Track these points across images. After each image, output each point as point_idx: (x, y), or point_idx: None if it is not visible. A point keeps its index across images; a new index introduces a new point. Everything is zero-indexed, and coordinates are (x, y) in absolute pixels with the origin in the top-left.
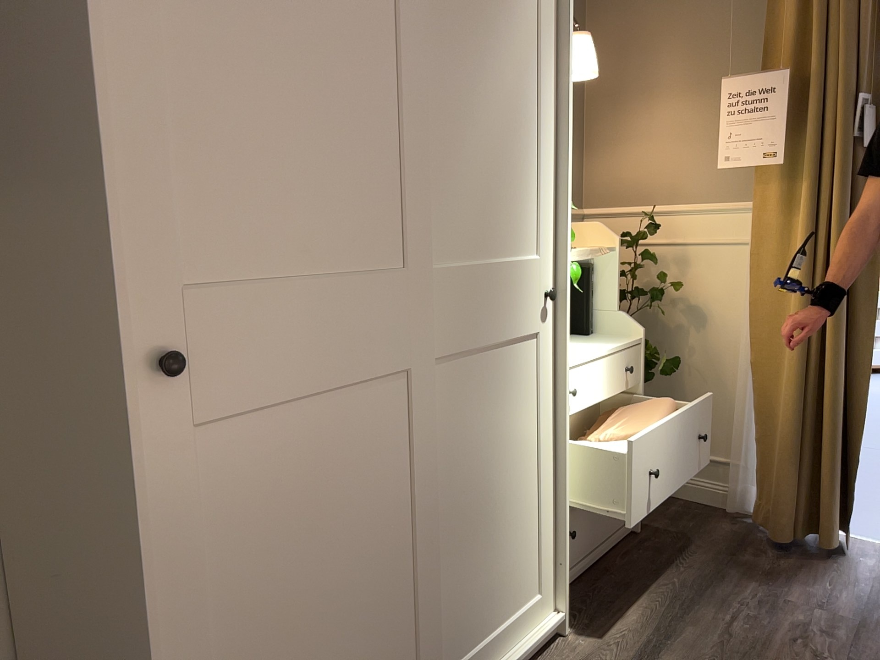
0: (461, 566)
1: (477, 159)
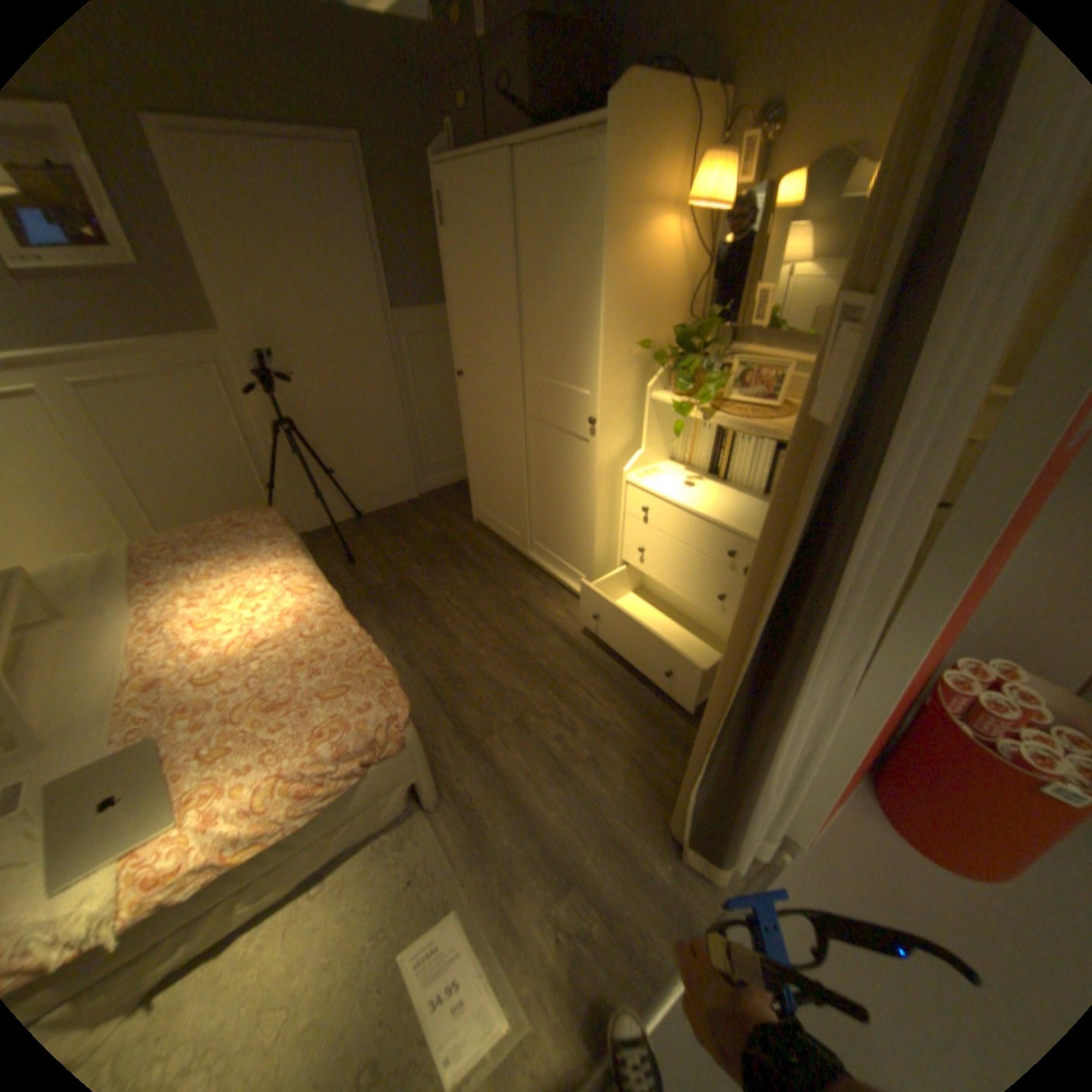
0: (543, 513)
1: (549, 327)
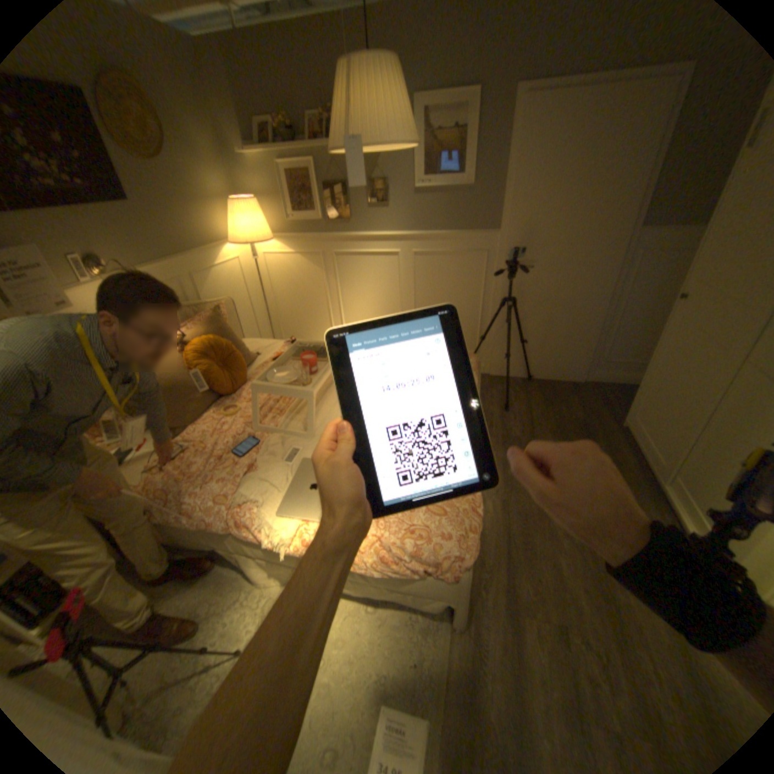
0: (710, 461)
1: None
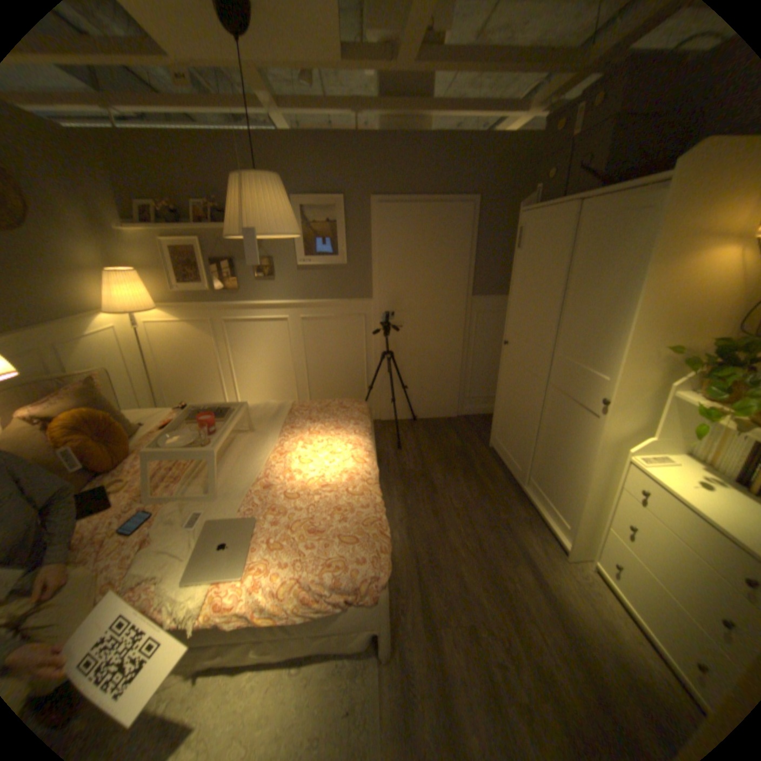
0: (545, 460)
1: (584, 322)
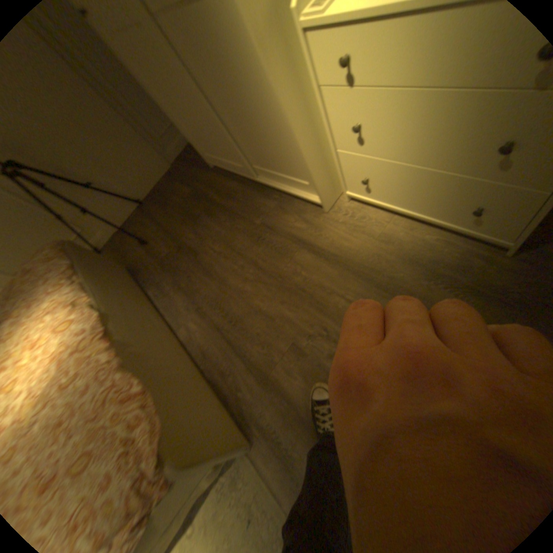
0: (245, 135)
1: None
